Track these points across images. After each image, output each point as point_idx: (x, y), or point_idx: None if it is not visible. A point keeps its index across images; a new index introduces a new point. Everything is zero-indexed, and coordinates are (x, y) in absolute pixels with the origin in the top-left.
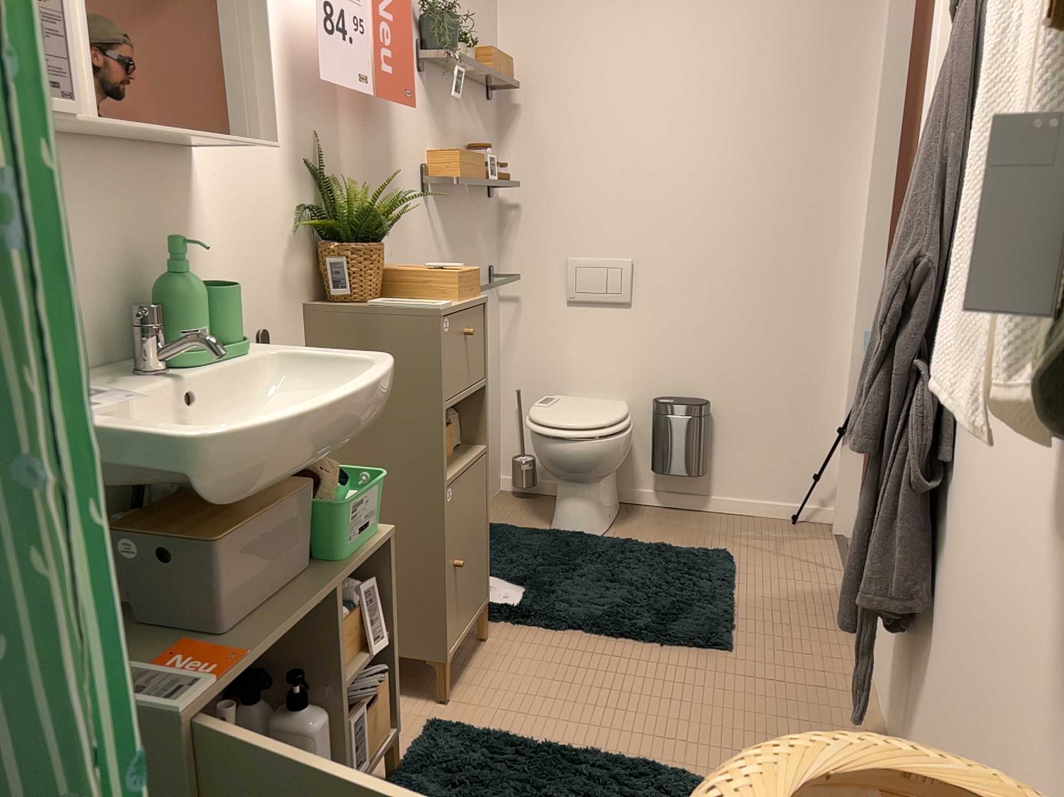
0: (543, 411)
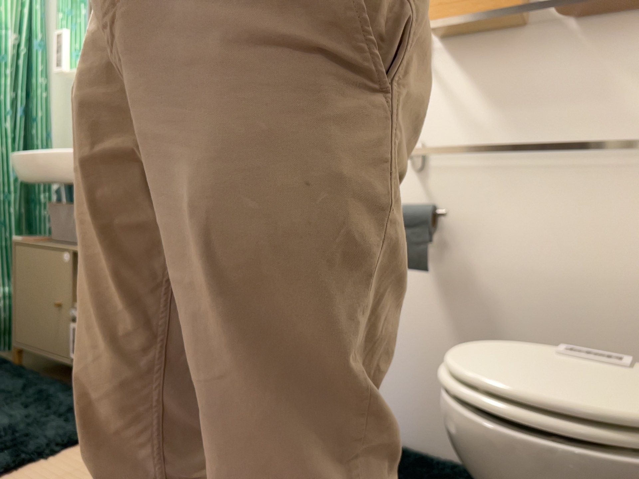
0: (543, 351)
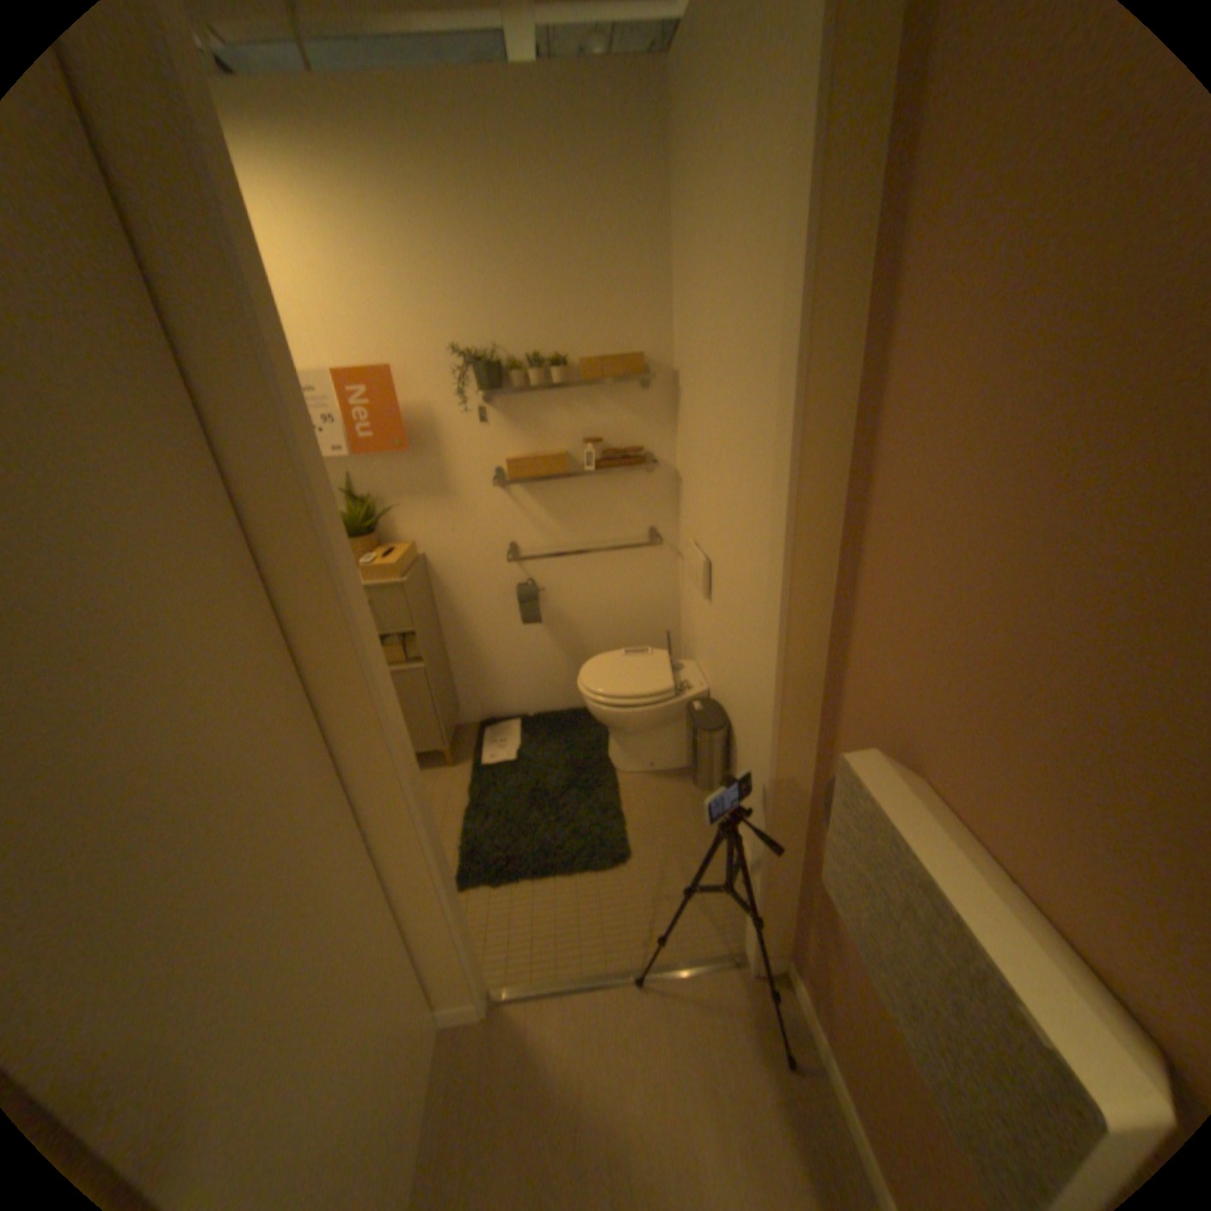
0: (614, 657)
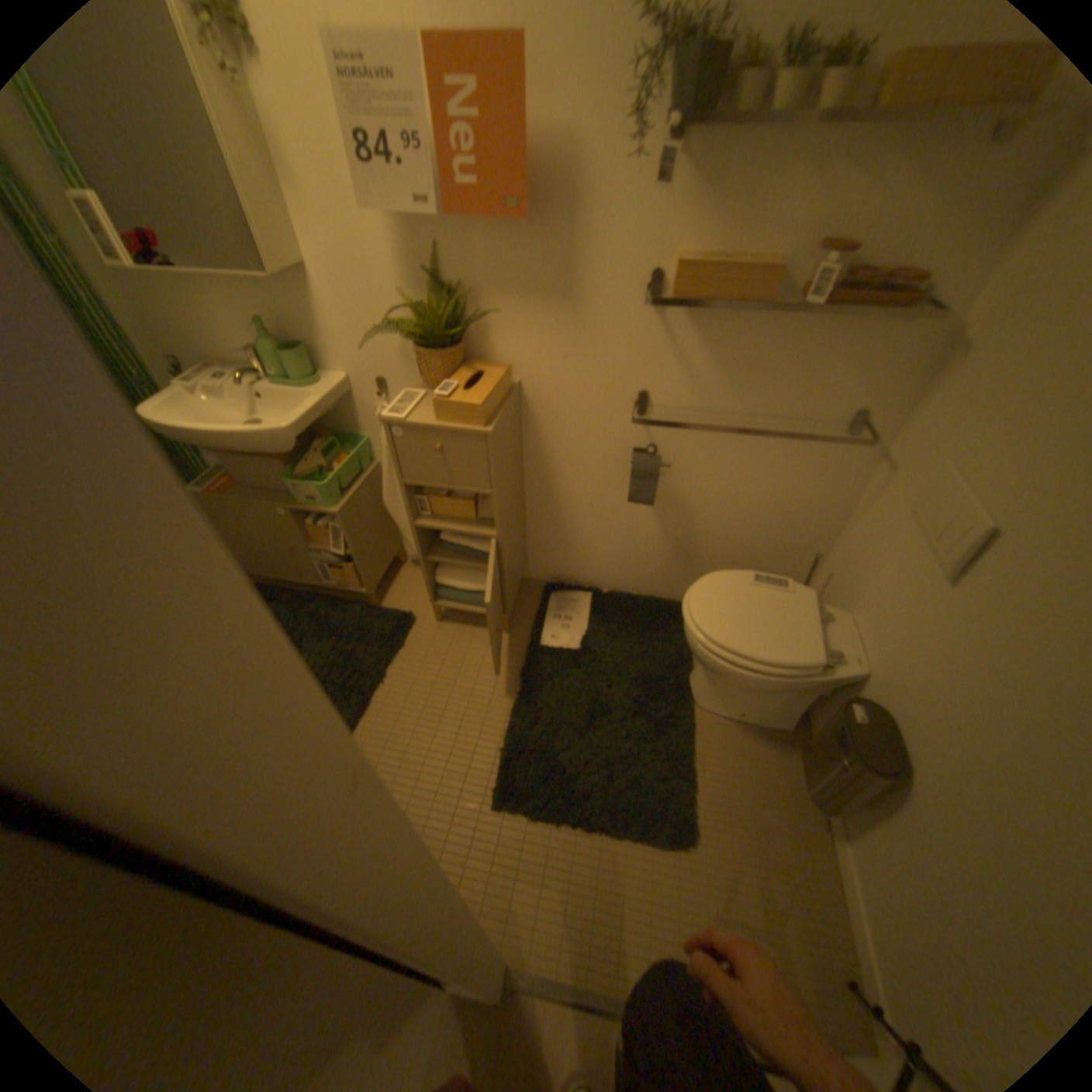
0: (740, 578)
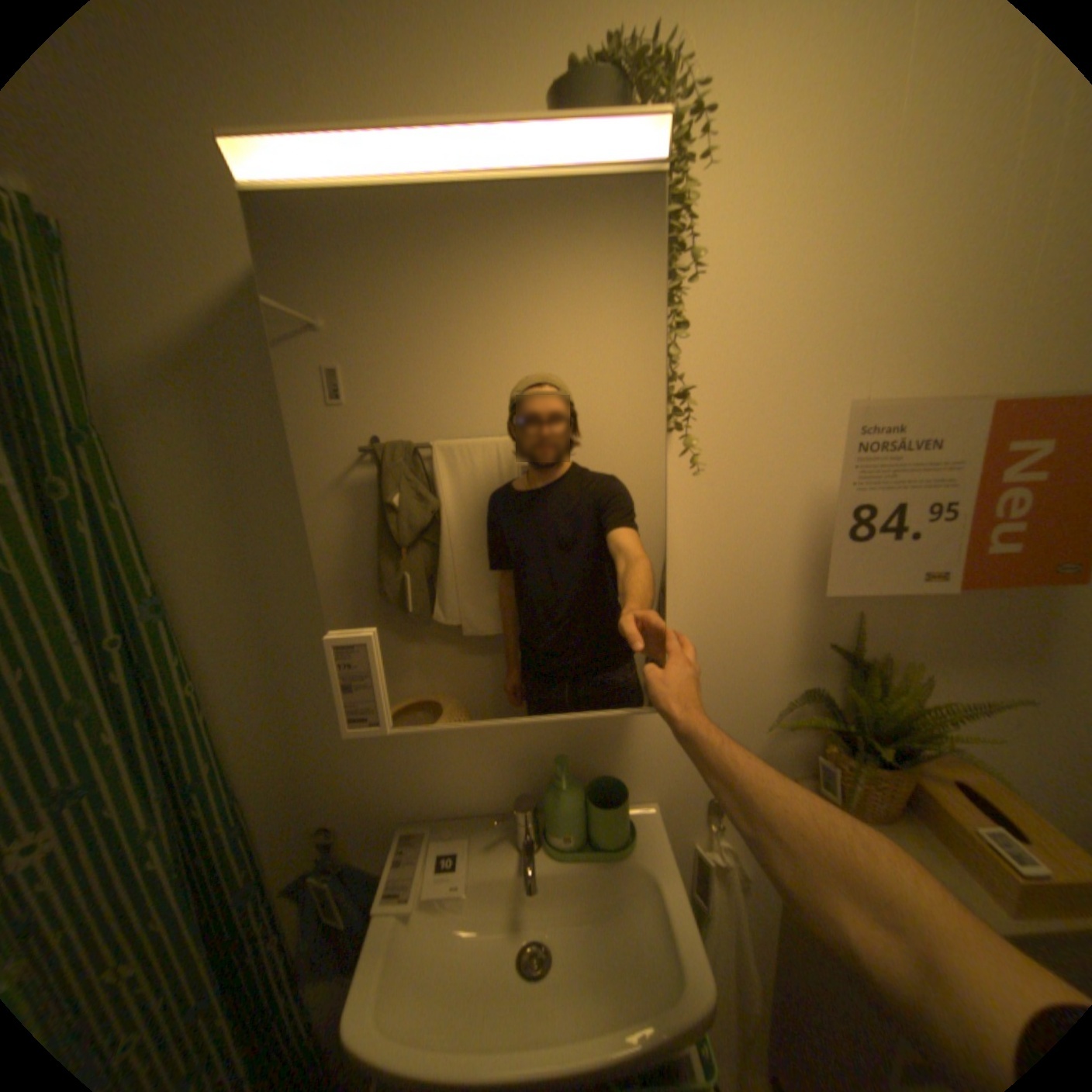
0: None
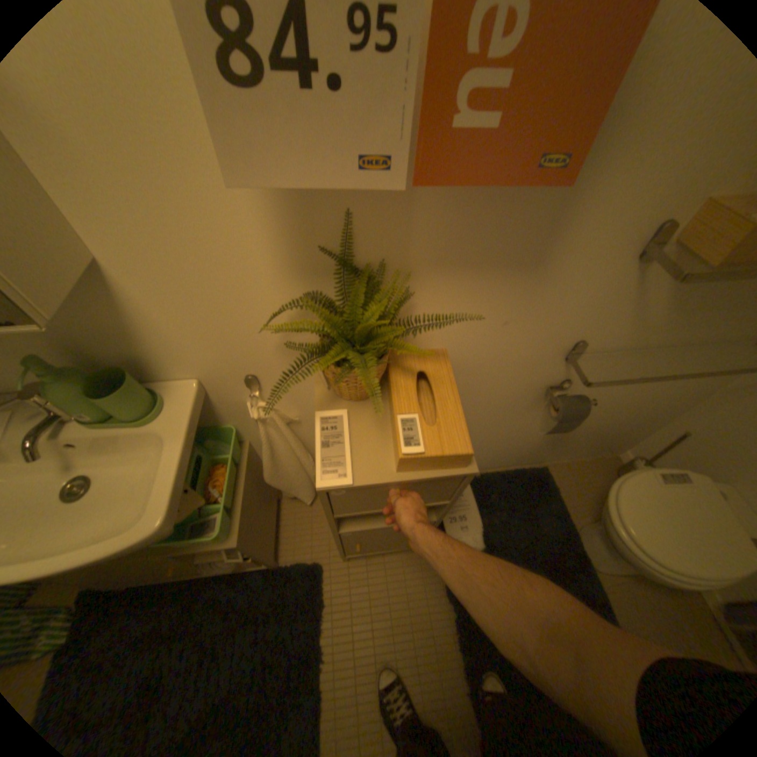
0: (651, 482)
